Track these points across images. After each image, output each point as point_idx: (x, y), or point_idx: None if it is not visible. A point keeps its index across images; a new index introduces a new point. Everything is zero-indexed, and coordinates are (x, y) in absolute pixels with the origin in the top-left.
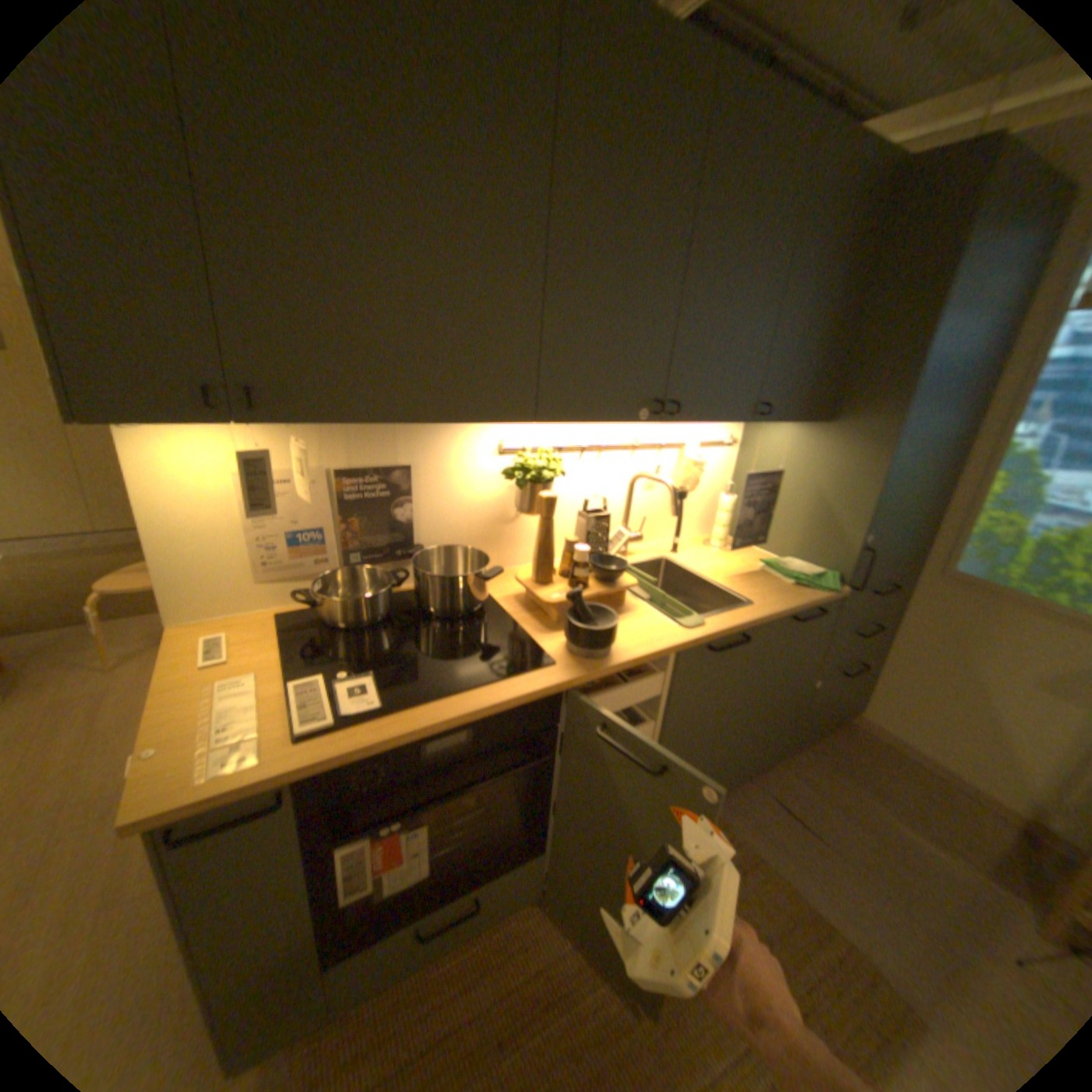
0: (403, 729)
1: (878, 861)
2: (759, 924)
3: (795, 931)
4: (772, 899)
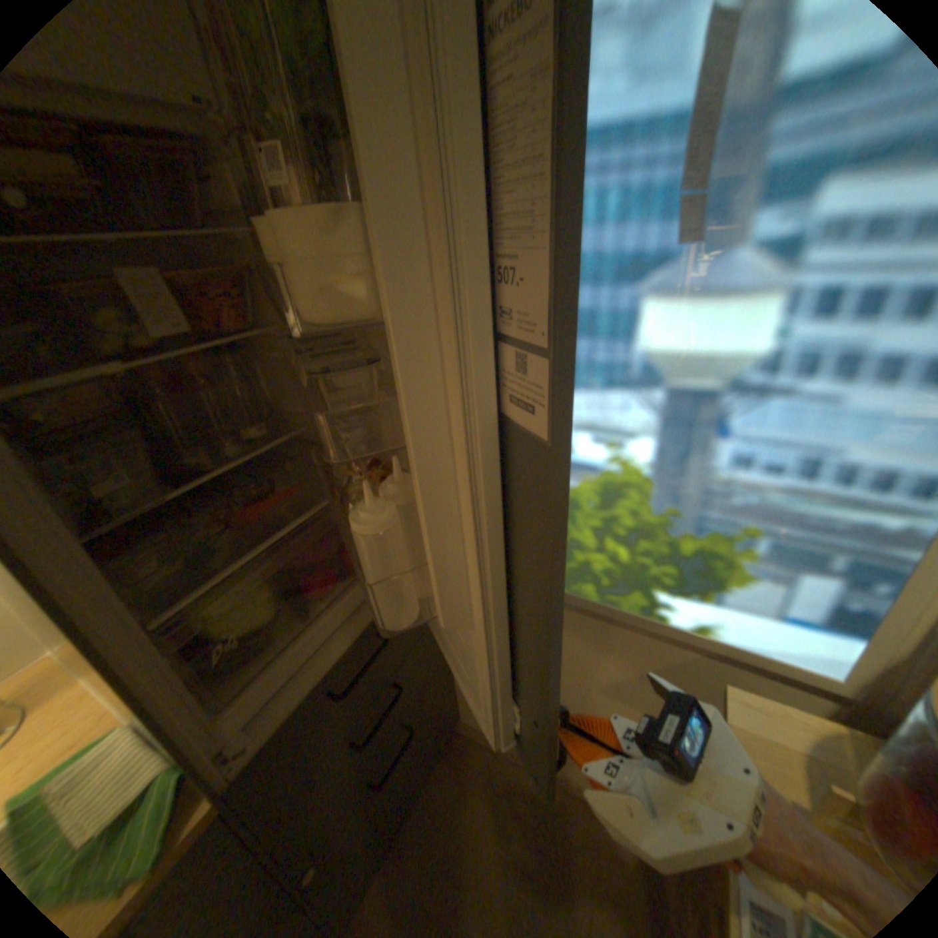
0: None
1: None
2: None
3: None
4: None
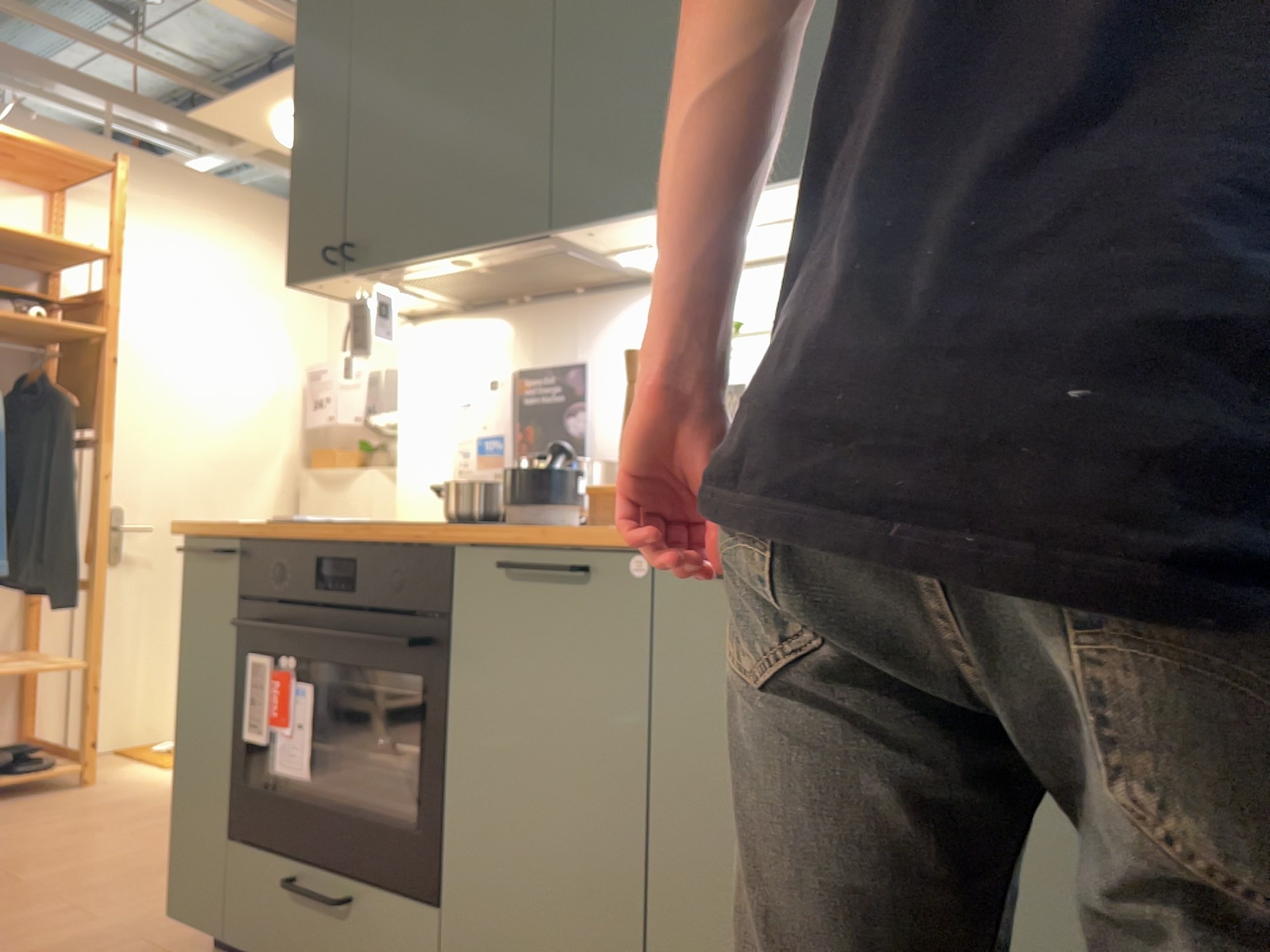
0: (313, 531)
1: None
2: None
3: None
4: None
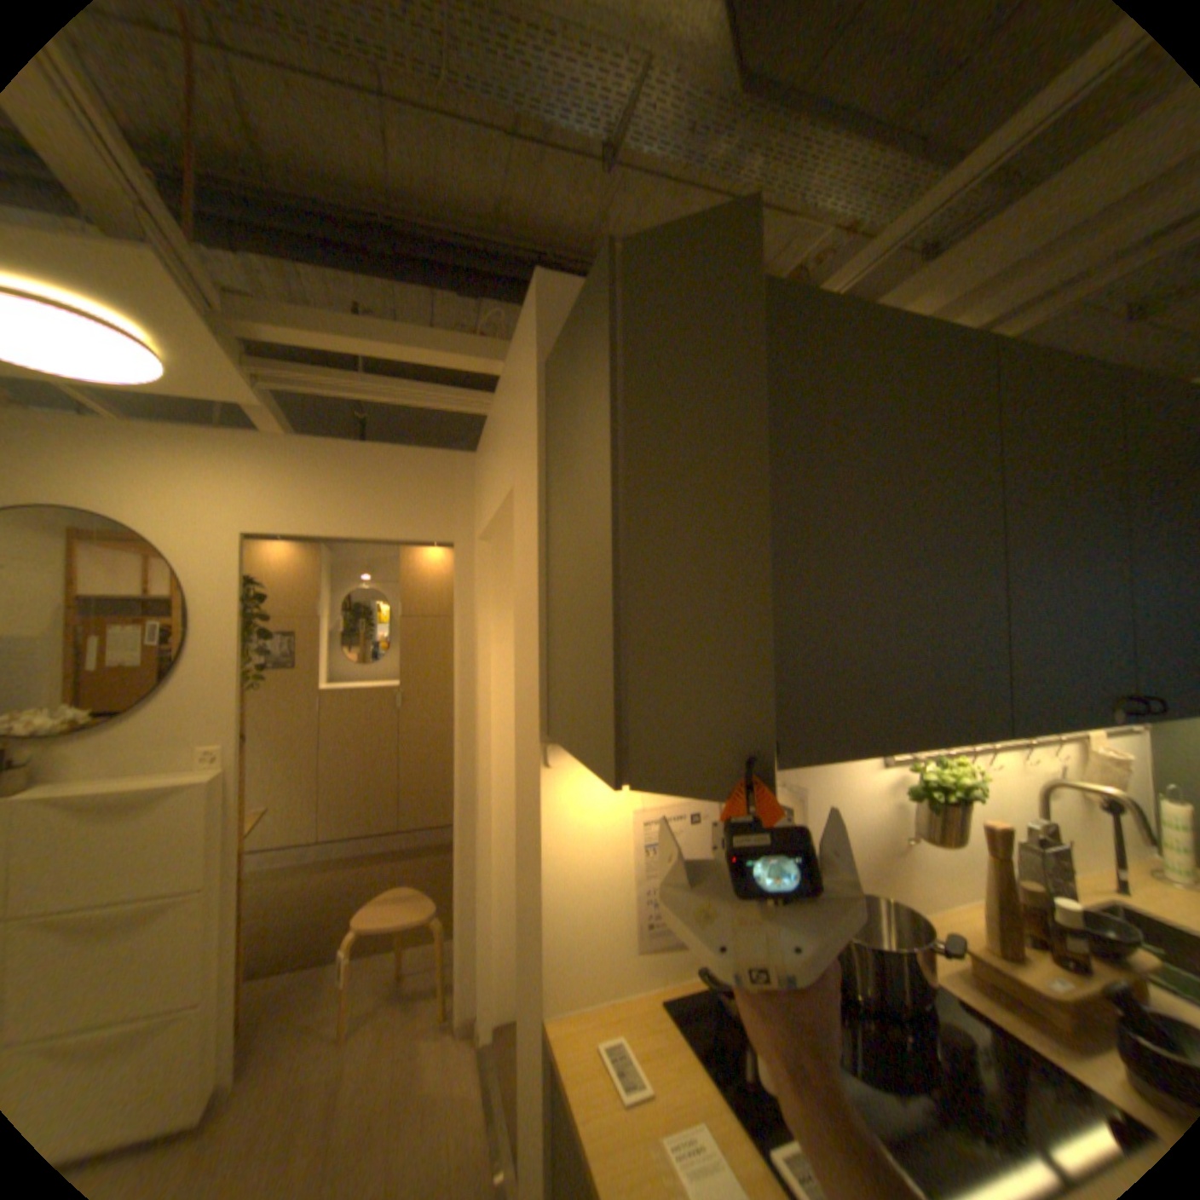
0: None
1: None
2: None
3: None
4: None
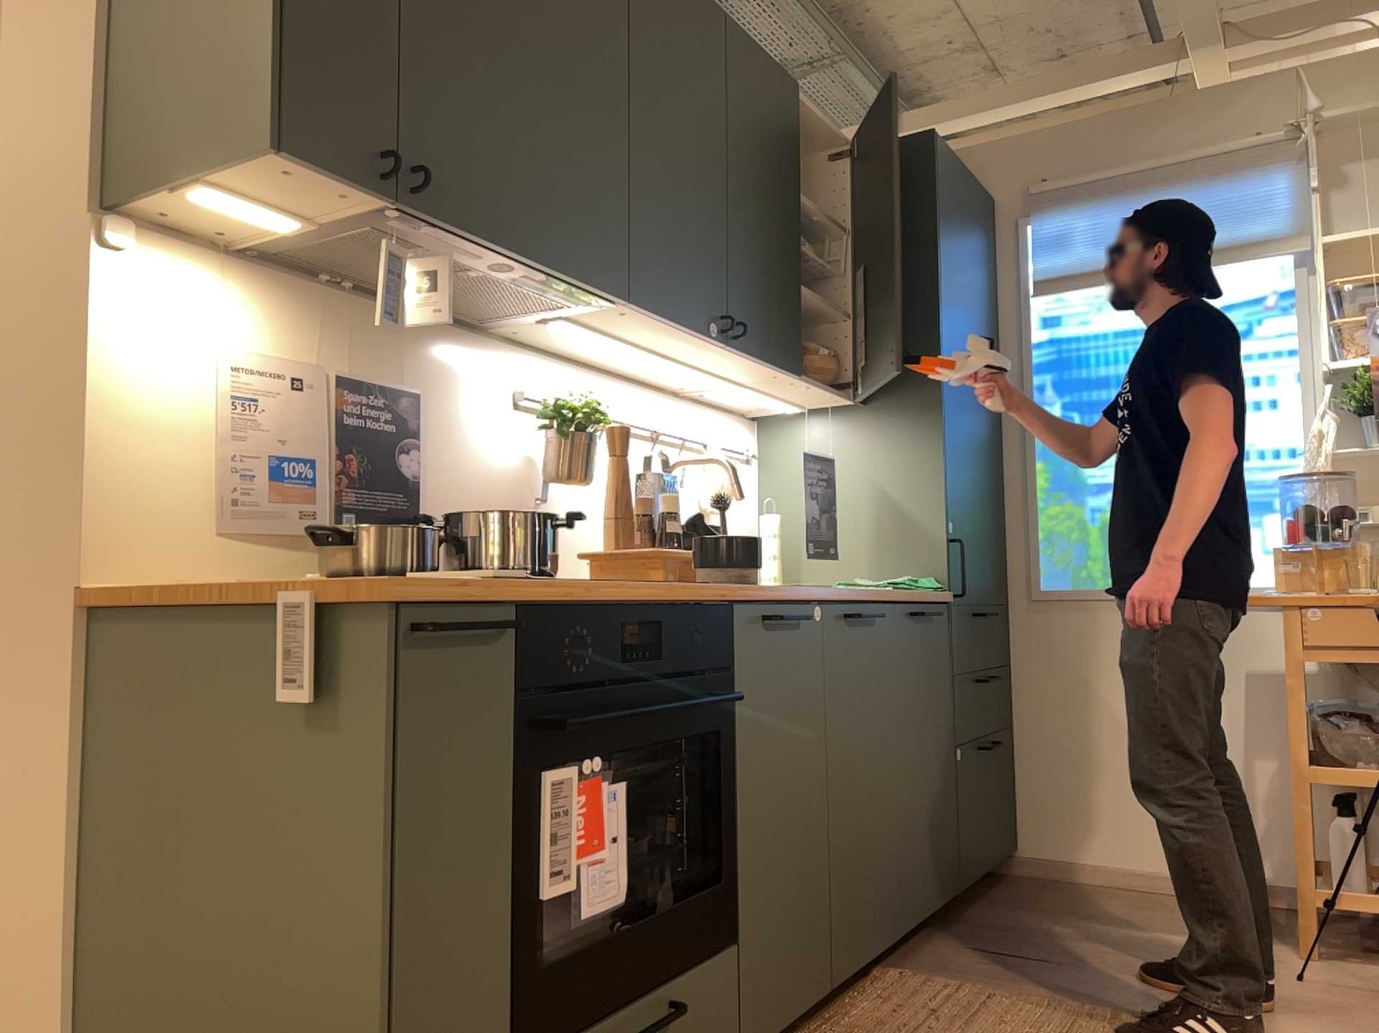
0: (598, 591)
1: (1121, 958)
2: (1031, 1032)
3: (1075, 1024)
4: (1030, 1011)
